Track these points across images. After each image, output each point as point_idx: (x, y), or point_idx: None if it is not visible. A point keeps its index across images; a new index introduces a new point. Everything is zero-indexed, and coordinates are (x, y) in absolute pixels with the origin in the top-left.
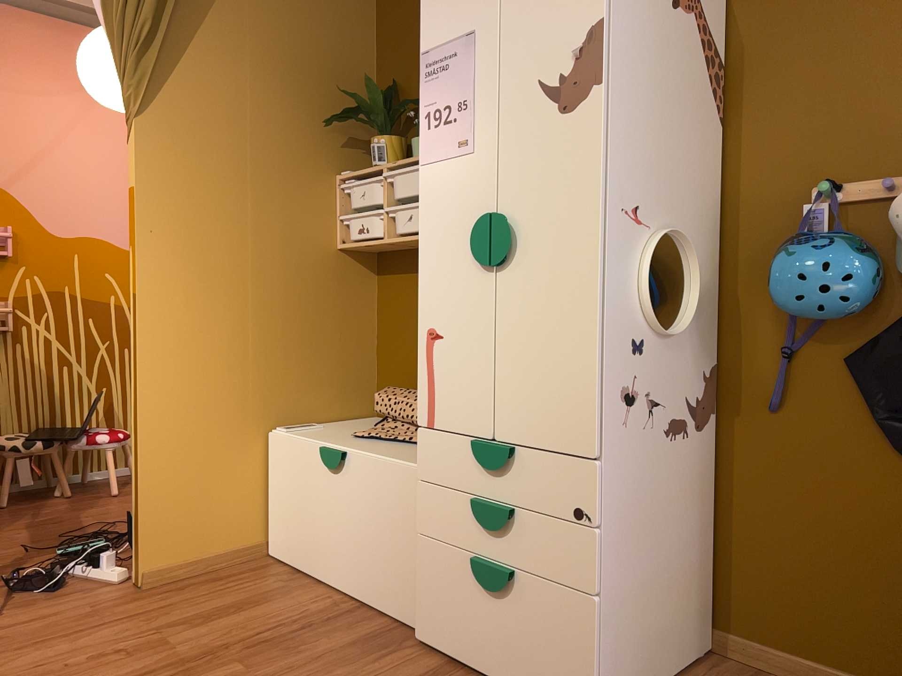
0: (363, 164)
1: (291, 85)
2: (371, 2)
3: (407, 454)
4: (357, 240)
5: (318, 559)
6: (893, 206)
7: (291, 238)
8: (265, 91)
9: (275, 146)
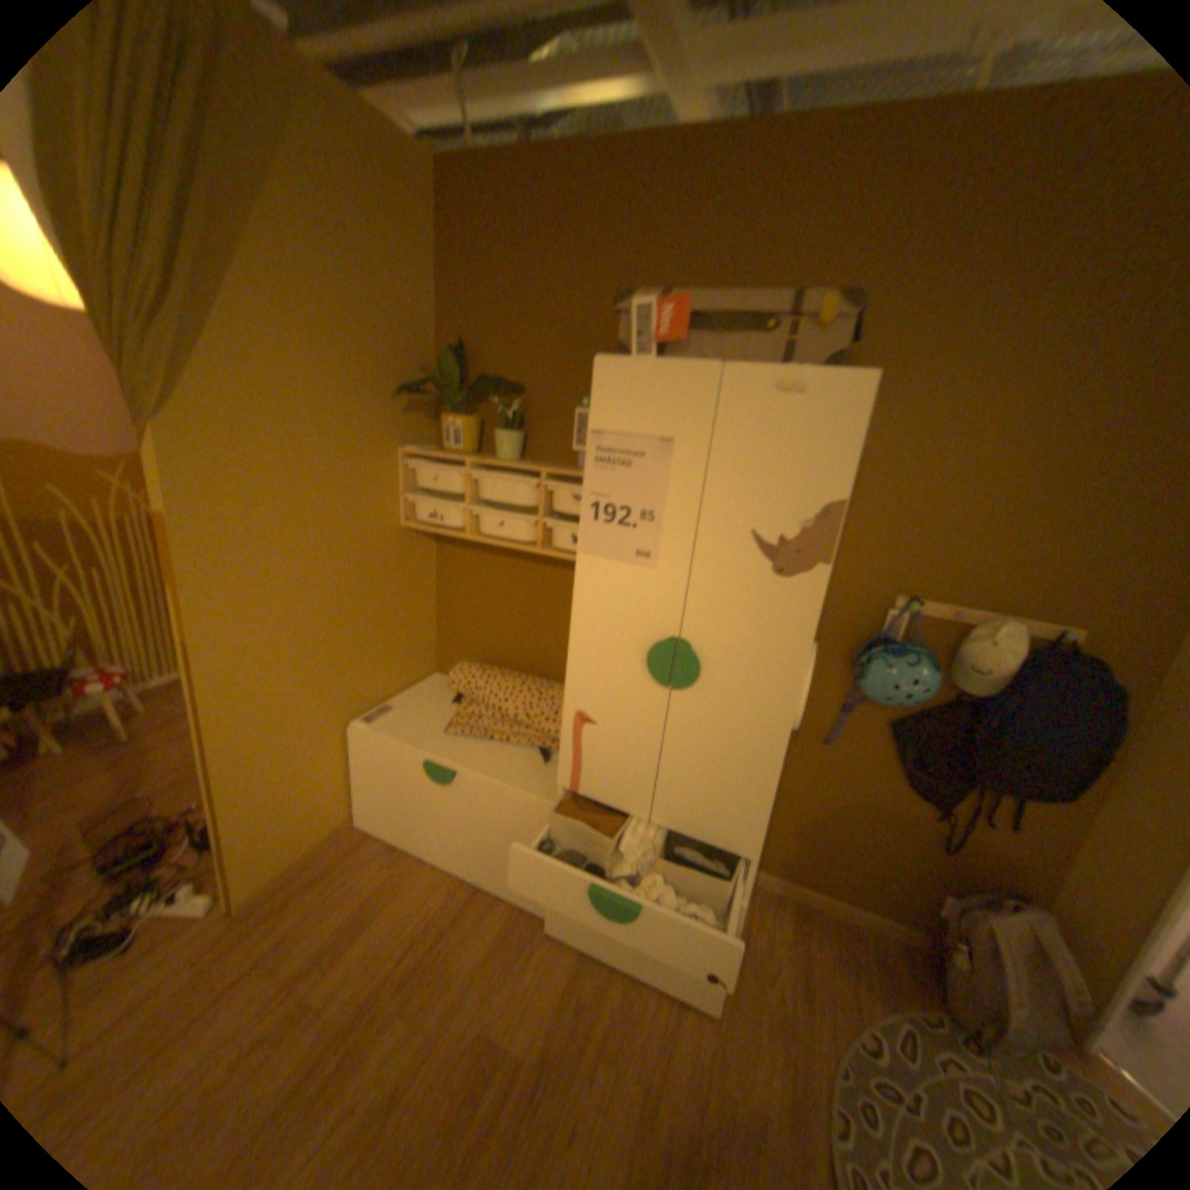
0: (423, 428)
1: (347, 343)
2: (429, 225)
3: (519, 770)
4: (428, 524)
5: (422, 844)
6: (968, 640)
7: (357, 528)
8: (318, 355)
9: (333, 424)
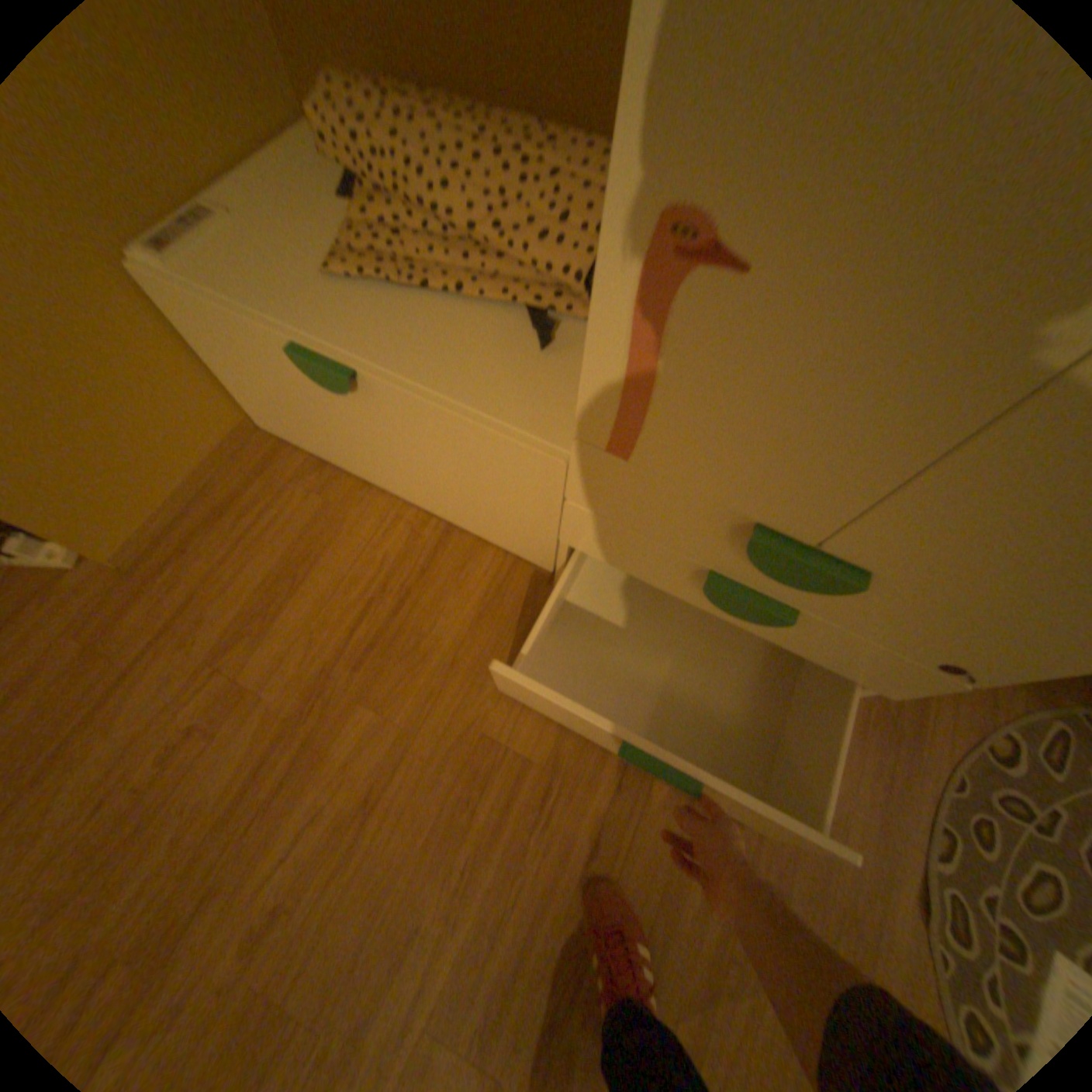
0: None
1: None
2: None
3: (487, 364)
4: None
5: (356, 463)
6: None
7: None
8: None
9: None
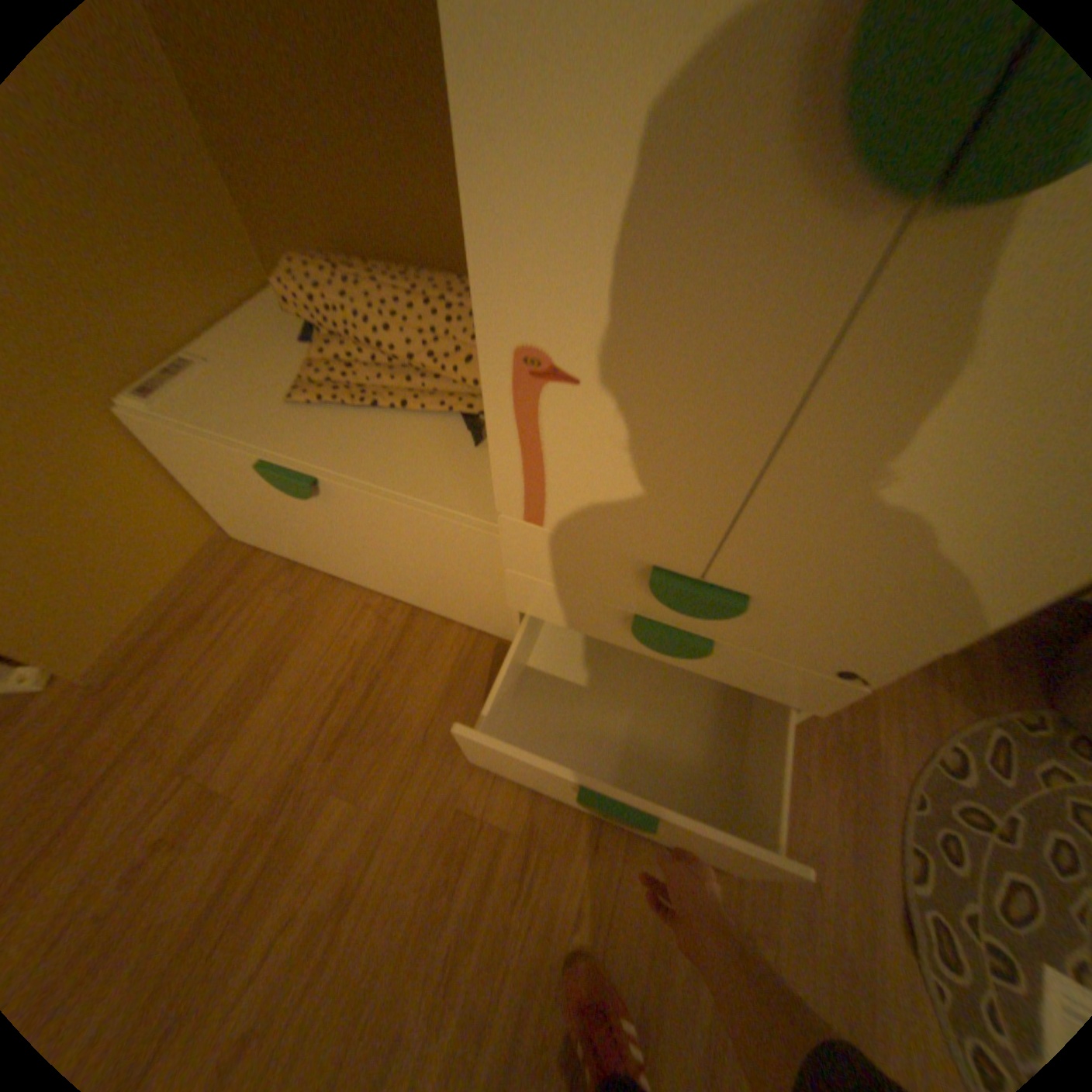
0: None
1: None
2: None
3: (431, 463)
4: None
5: (325, 562)
6: None
7: None
8: None
9: None
